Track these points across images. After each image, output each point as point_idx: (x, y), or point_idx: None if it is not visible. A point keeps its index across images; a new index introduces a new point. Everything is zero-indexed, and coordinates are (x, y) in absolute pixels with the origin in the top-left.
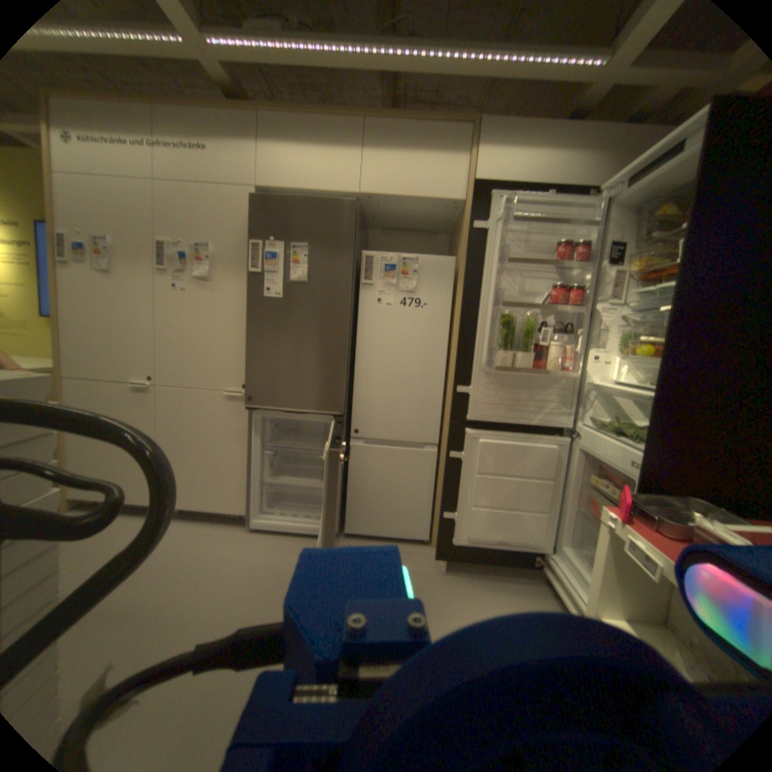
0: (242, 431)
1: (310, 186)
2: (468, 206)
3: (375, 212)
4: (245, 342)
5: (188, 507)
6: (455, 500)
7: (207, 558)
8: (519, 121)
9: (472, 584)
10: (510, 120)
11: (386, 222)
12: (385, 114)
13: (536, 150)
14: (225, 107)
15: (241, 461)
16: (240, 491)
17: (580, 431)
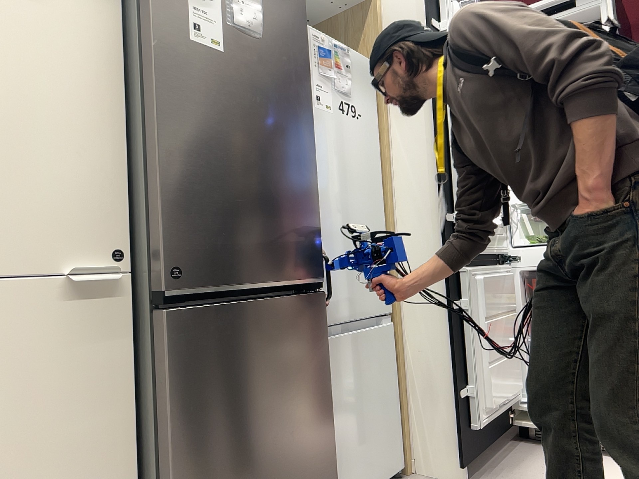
0: (118, 378)
1: None
2: (379, 5)
3: None
4: (112, 144)
5: None
6: (465, 367)
7: None
8: None
9: (497, 473)
10: None
11: None
12: None
13: None
14: None
15: (120, 468)
16: None
17: (518, 253)
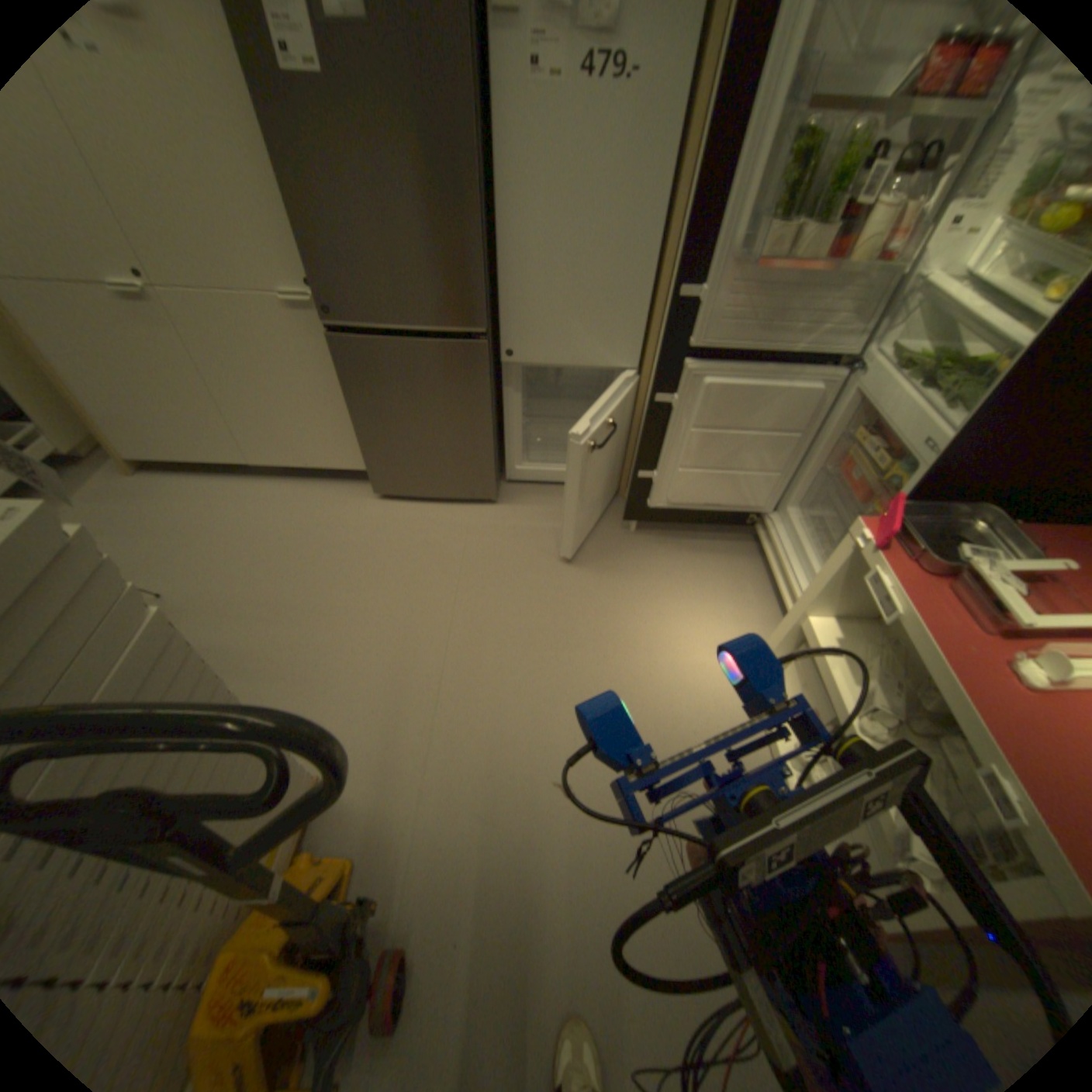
0: (331, 360)
1: None
2: None
3: None
4: (280, 189)
5: (293, 465)
6: (656, 457)
7: (342, 530)
8: None
9: (666, 544)
10: None
11: None
12: None
13: None
14: None
15: (345, 405)
16: (356, 444)
17: (869, 362)
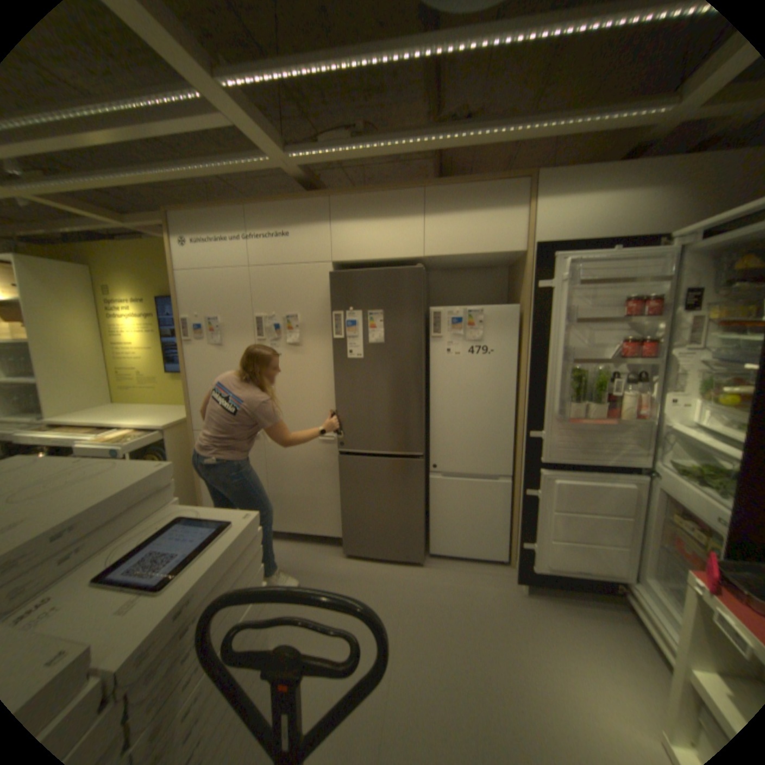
0: (336, 468)
1: (380, 256)
2: (531, 257)
3: (437, 264)
4: (333, 395)
5: (297, 531)
6: (534, 534)
7: (320, 579)
8: (580, 169)
9: (555, 609)
10: (570, 170)
11: (447, 267)
12: (445, 183)
13: (599, 195)
14: (303, 198)
15: (337, 494)
16: (338, 518)
17: (661, 473)
